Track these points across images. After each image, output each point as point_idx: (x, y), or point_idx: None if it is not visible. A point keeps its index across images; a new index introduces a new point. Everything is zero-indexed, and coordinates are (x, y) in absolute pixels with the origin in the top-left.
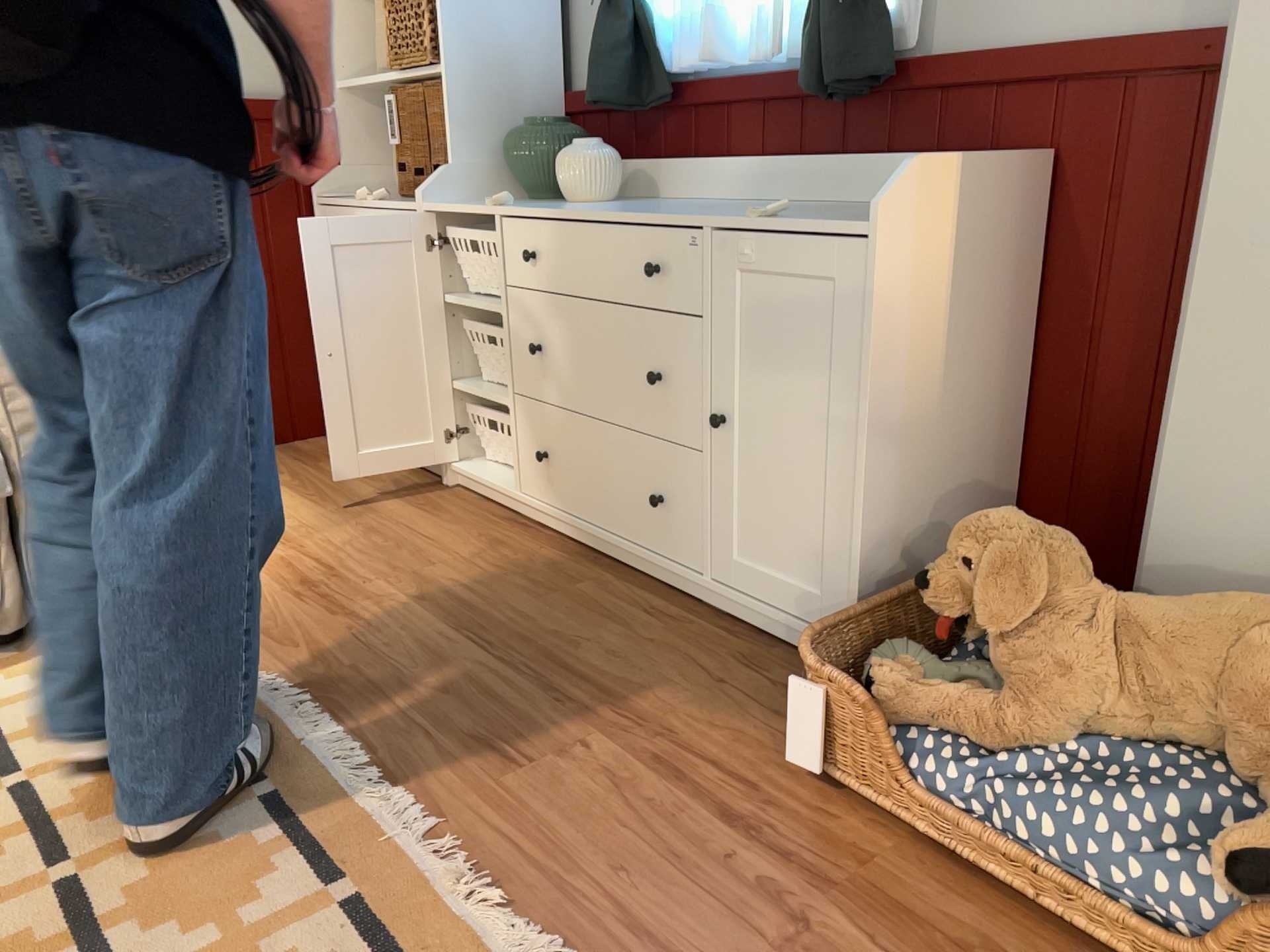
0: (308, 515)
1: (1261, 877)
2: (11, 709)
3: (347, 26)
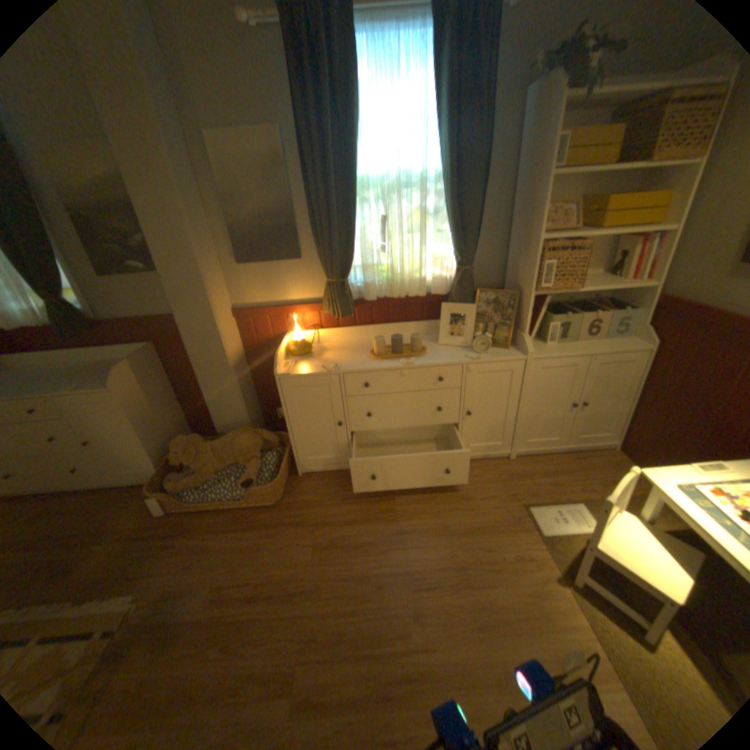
0: None
1: (245, 486)
2: None
3: None
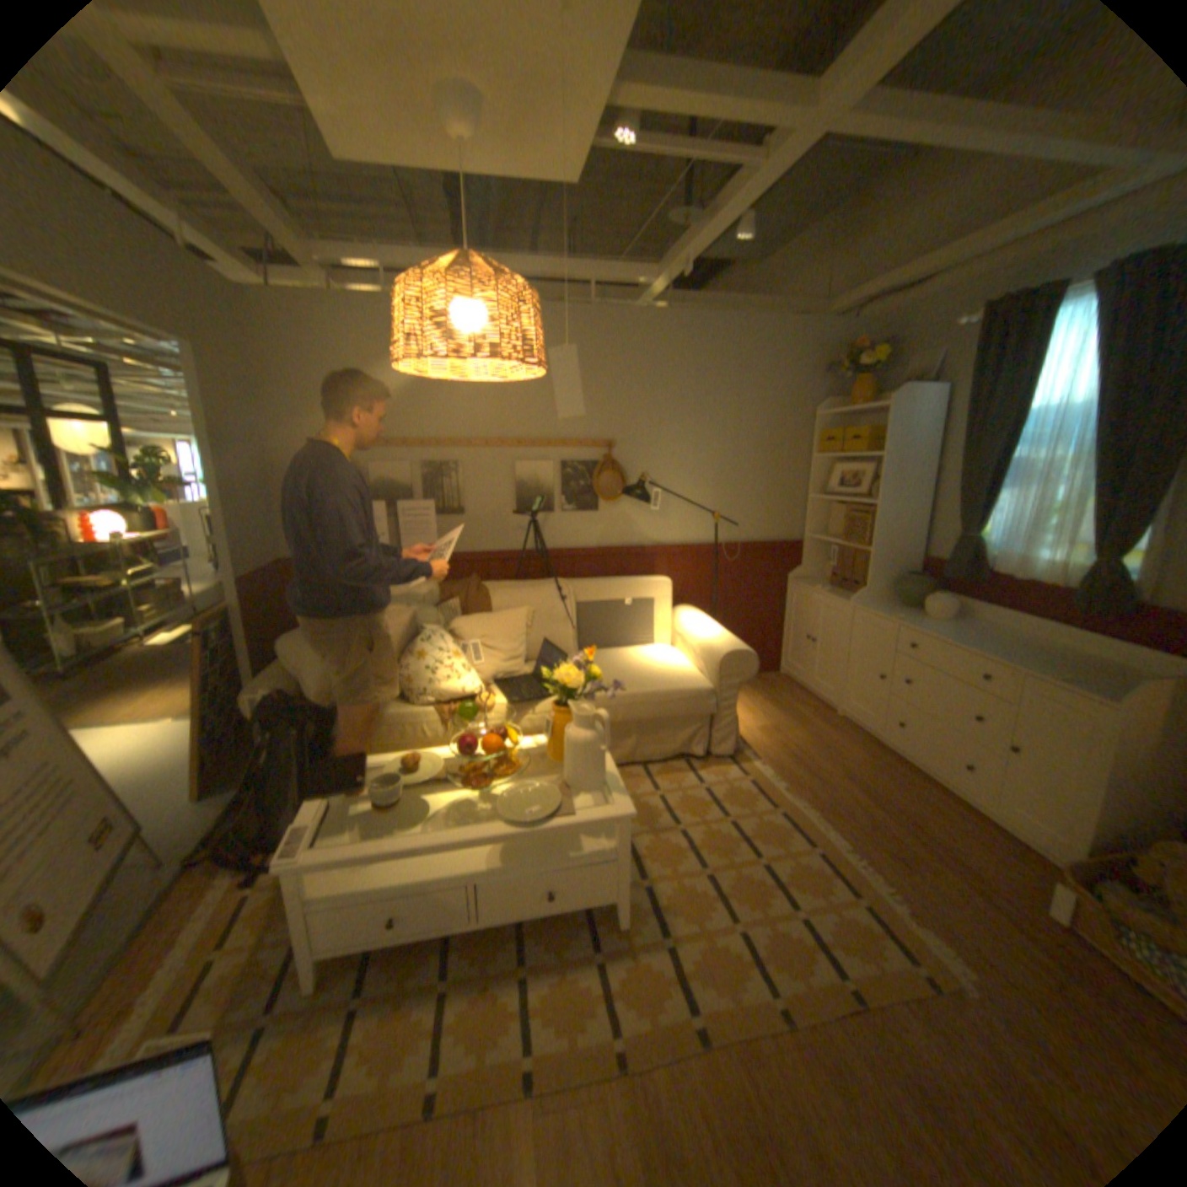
0: (783, 720)
1: None
2: (714, 789)
3: (815, 510)
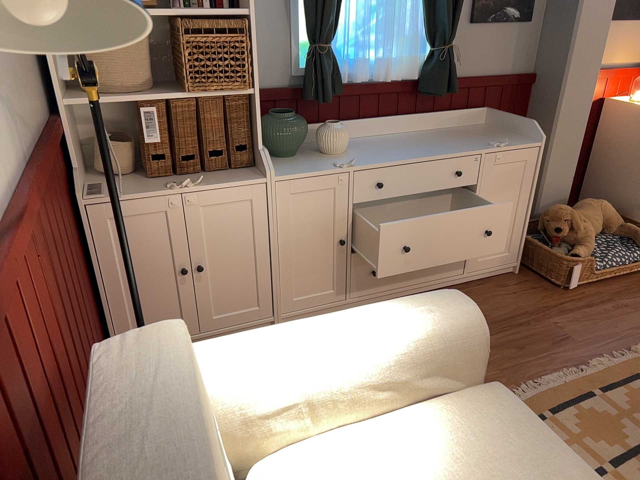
0: None
1: None
2: None
3: None
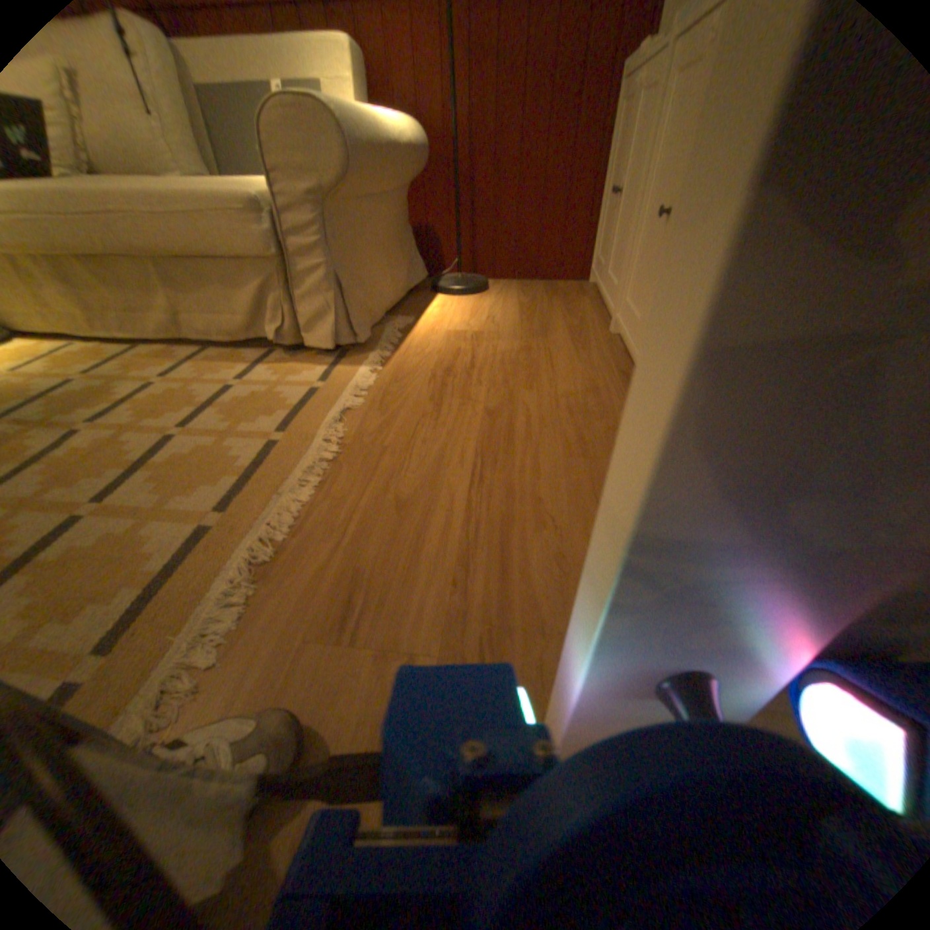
0: (507, 327)
1: None
2: (237, 389)
3: None
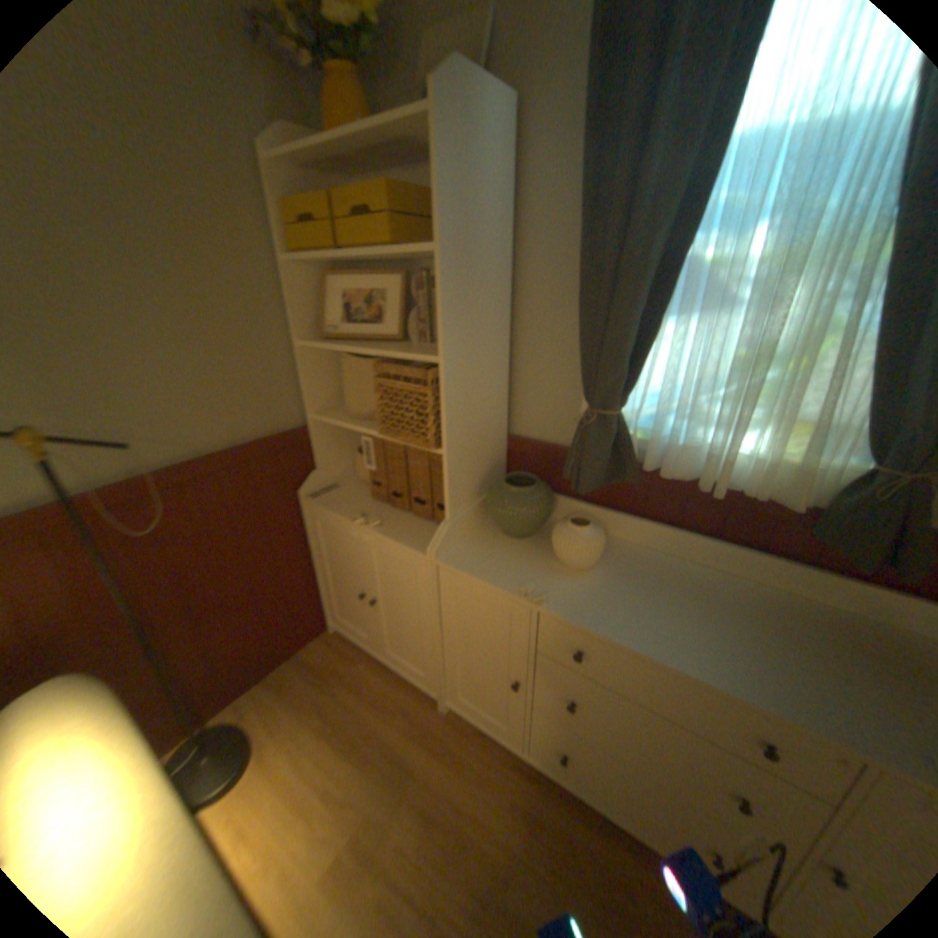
0: (363, 797)
1: None
2: None
3: (315, 368)
